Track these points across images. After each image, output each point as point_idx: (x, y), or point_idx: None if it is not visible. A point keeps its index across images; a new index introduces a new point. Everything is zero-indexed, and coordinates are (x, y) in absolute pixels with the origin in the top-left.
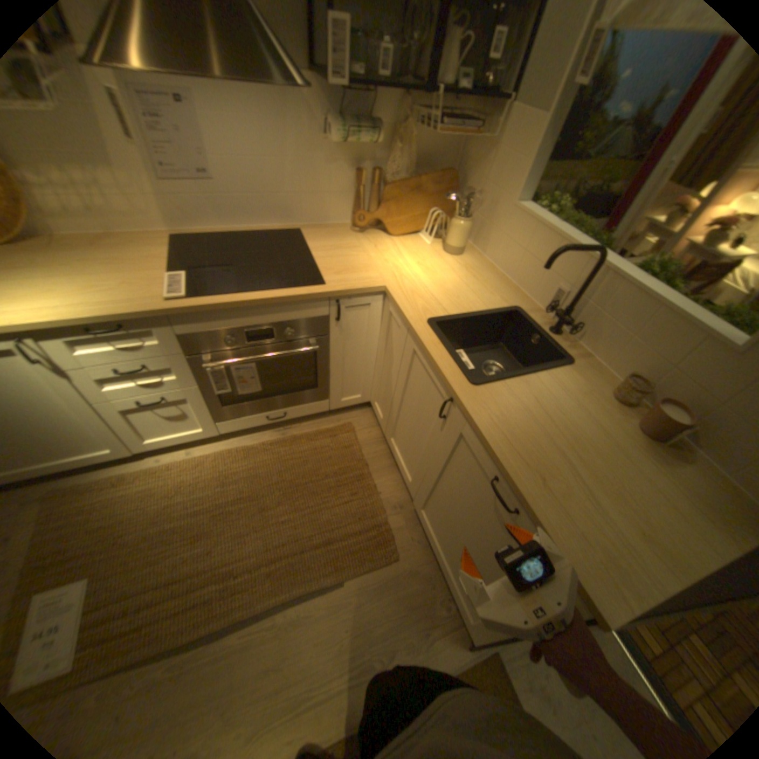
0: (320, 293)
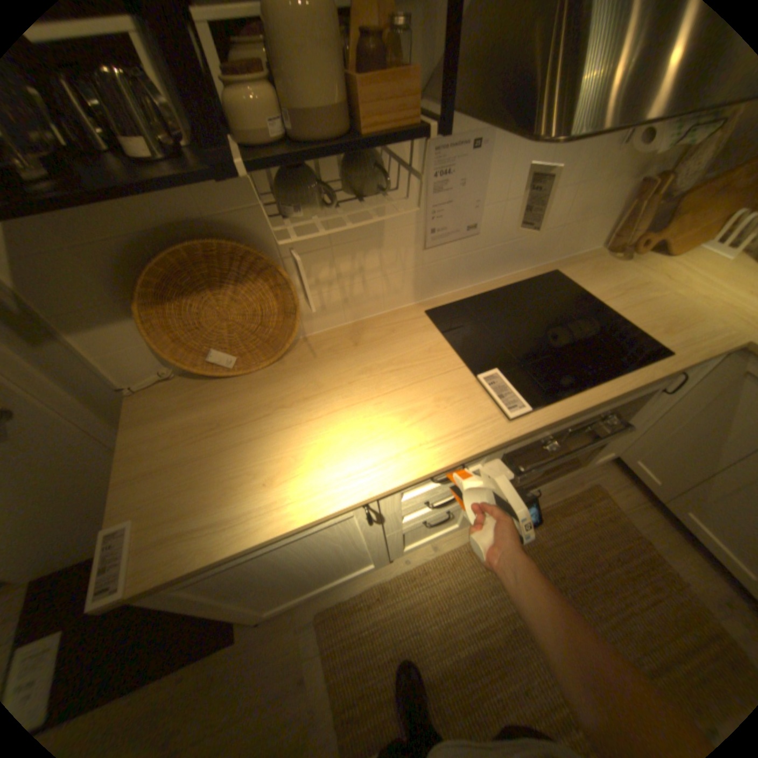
0: (678, 369)
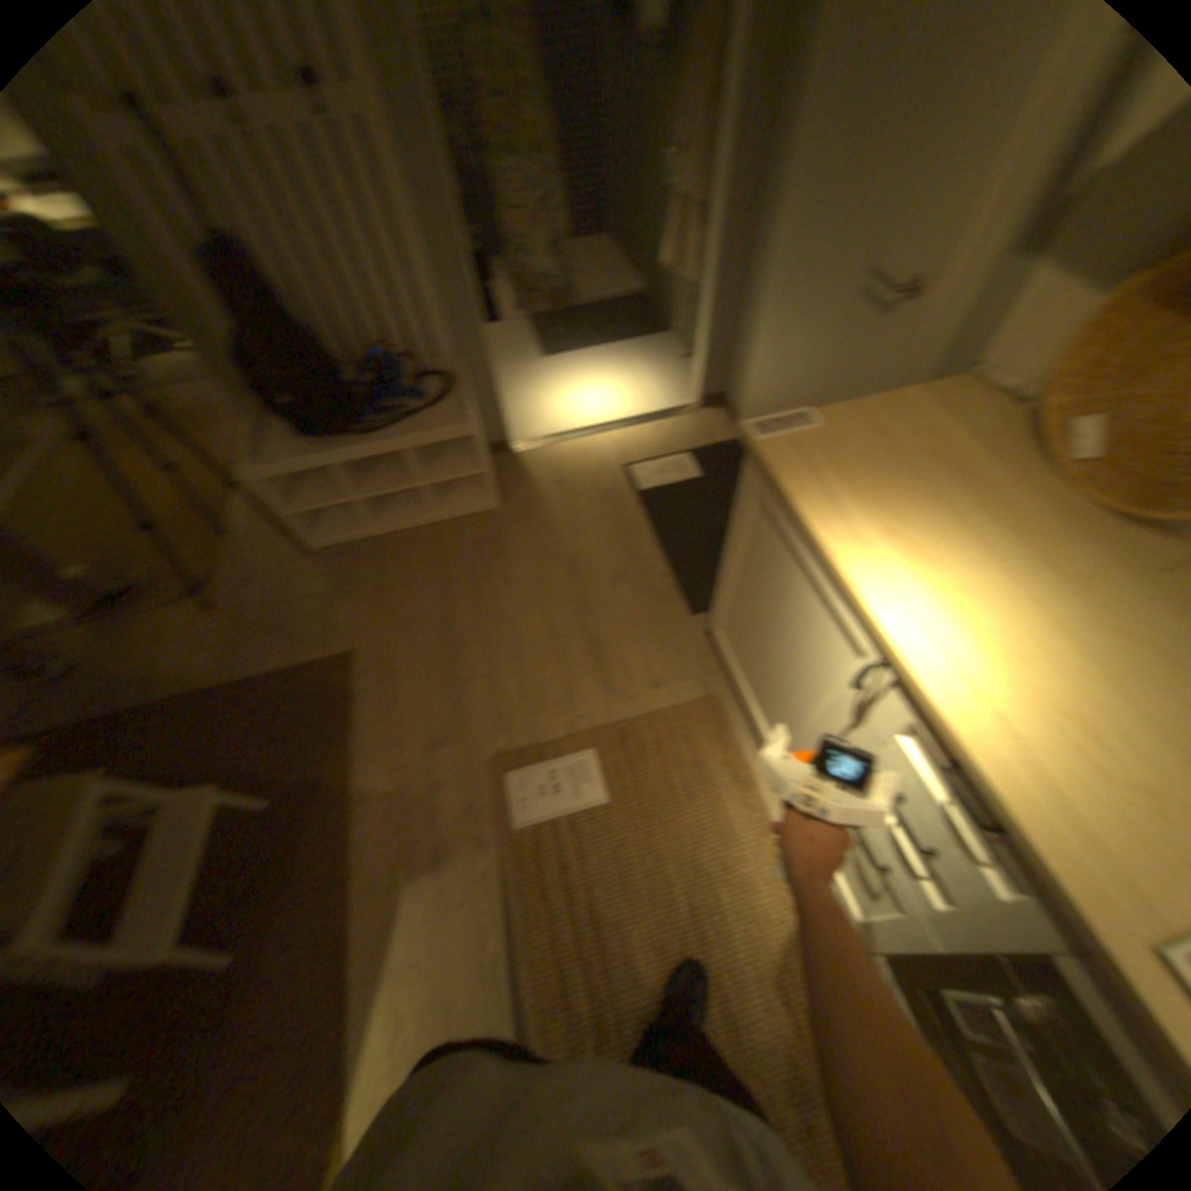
0: None
